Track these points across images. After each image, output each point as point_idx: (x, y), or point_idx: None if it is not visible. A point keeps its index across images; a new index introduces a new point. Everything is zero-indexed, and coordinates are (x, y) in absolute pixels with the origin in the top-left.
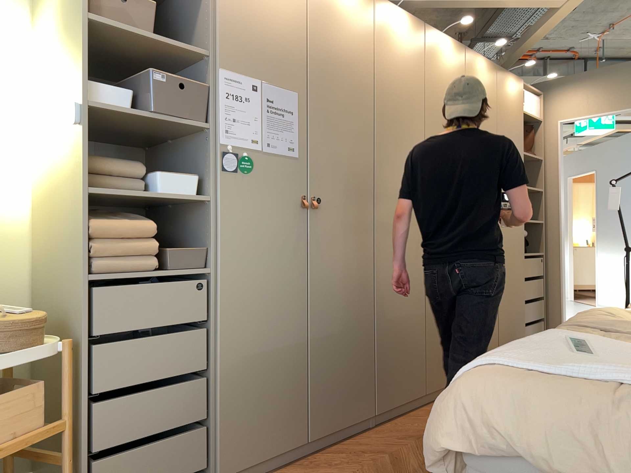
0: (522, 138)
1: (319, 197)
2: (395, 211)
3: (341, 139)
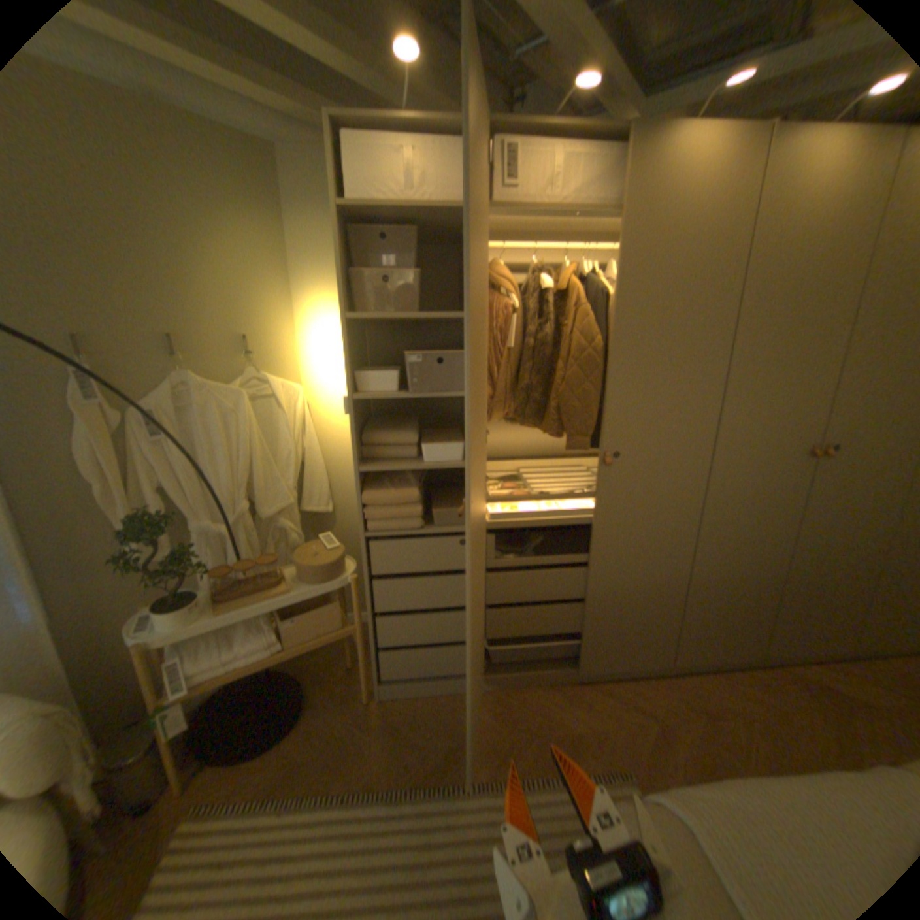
0: None
1: (615, 452)
2: (749, 458)
3: (660, 377)
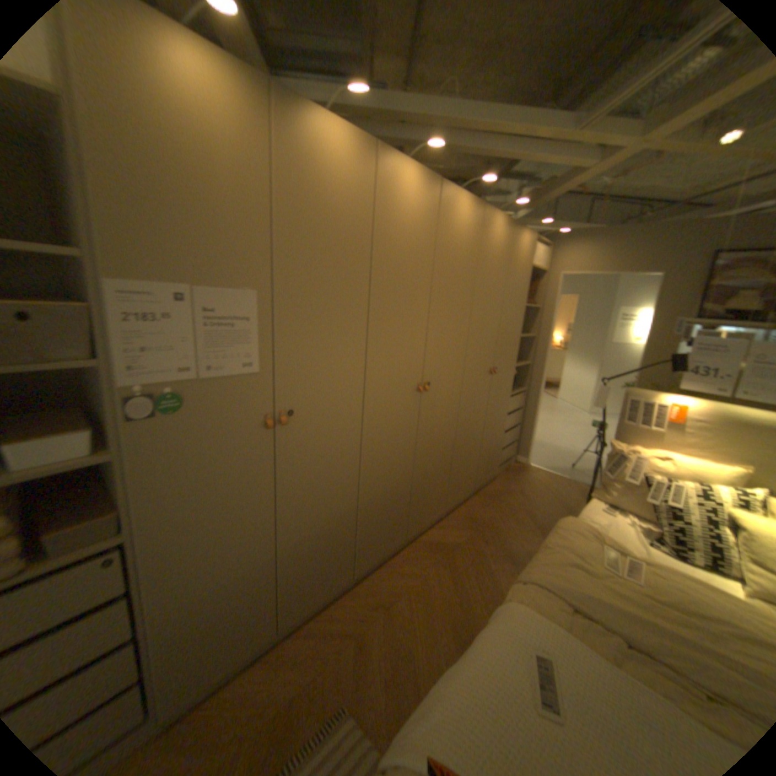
0: (525, 289)
1: (290, 410)
2: (386, 399)
3: (321, 338)
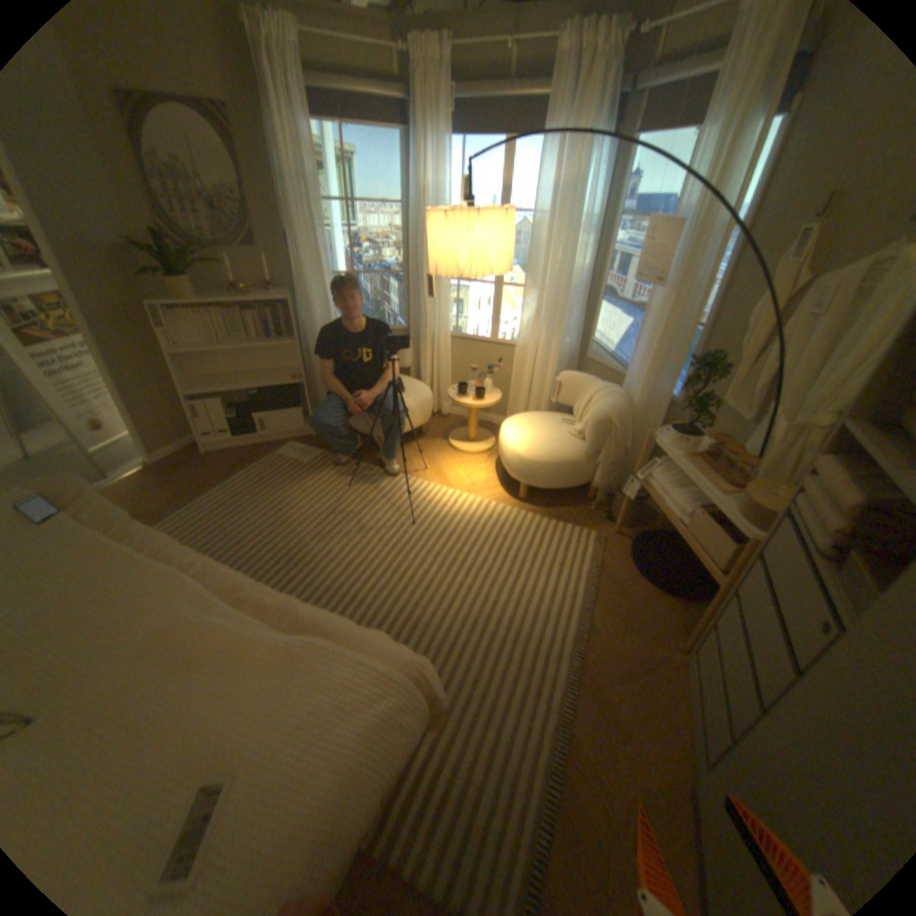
0: None
1: None
2: None
3: None
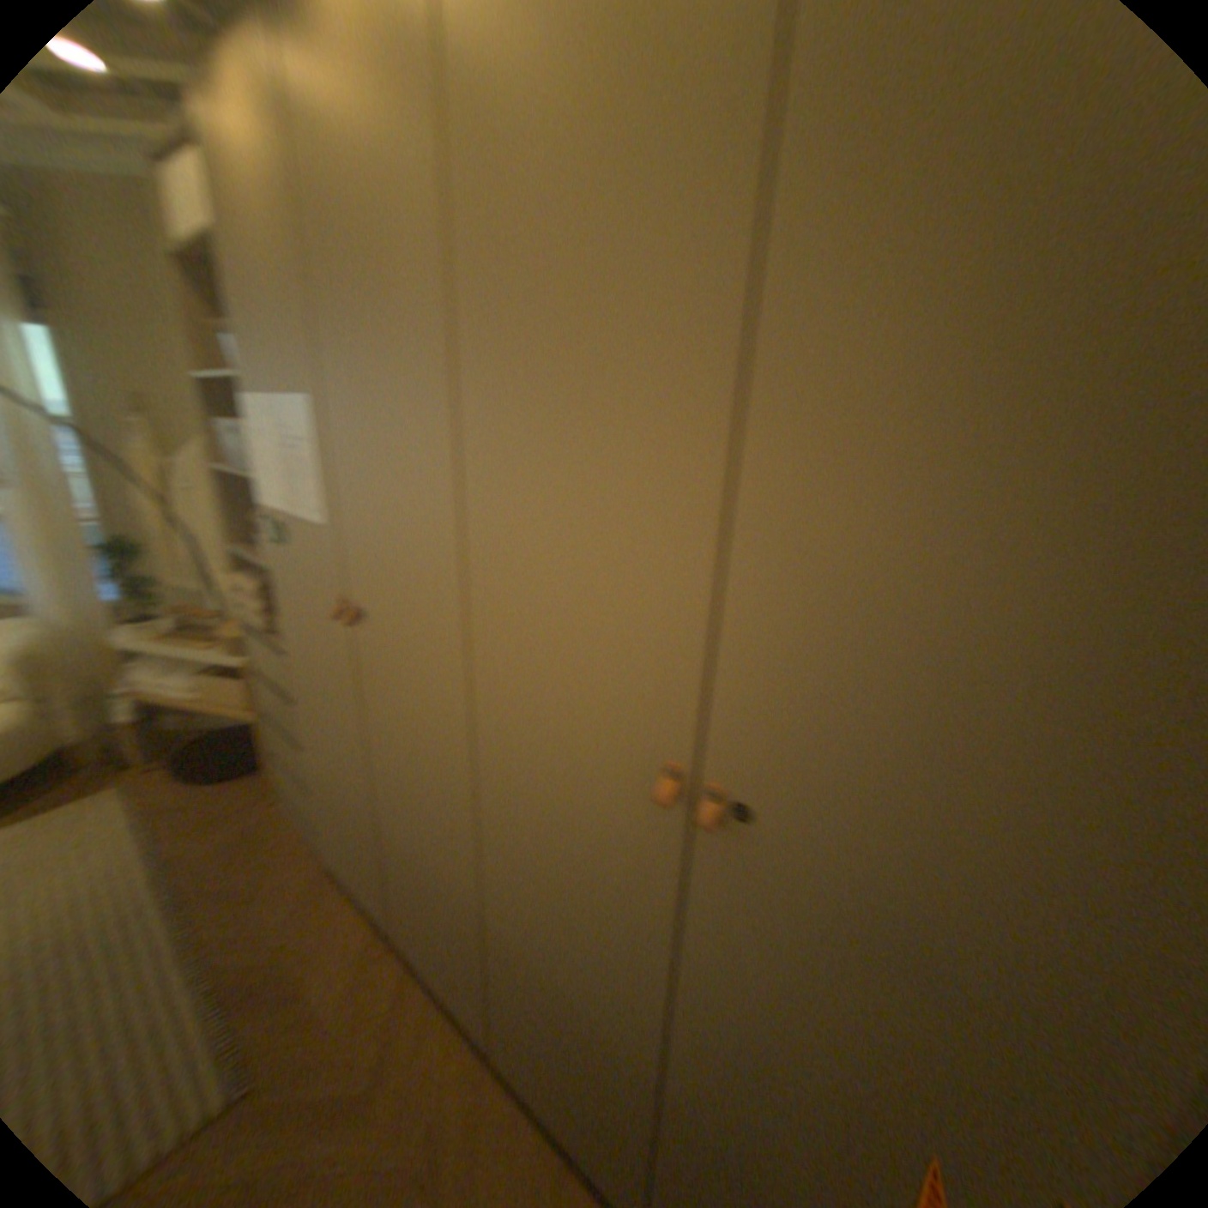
0: None
1: (354, 609)
2: (524, 720)
3: (372, 489)
